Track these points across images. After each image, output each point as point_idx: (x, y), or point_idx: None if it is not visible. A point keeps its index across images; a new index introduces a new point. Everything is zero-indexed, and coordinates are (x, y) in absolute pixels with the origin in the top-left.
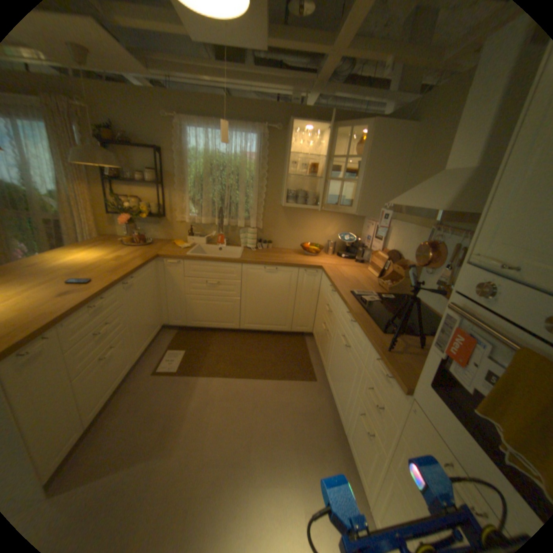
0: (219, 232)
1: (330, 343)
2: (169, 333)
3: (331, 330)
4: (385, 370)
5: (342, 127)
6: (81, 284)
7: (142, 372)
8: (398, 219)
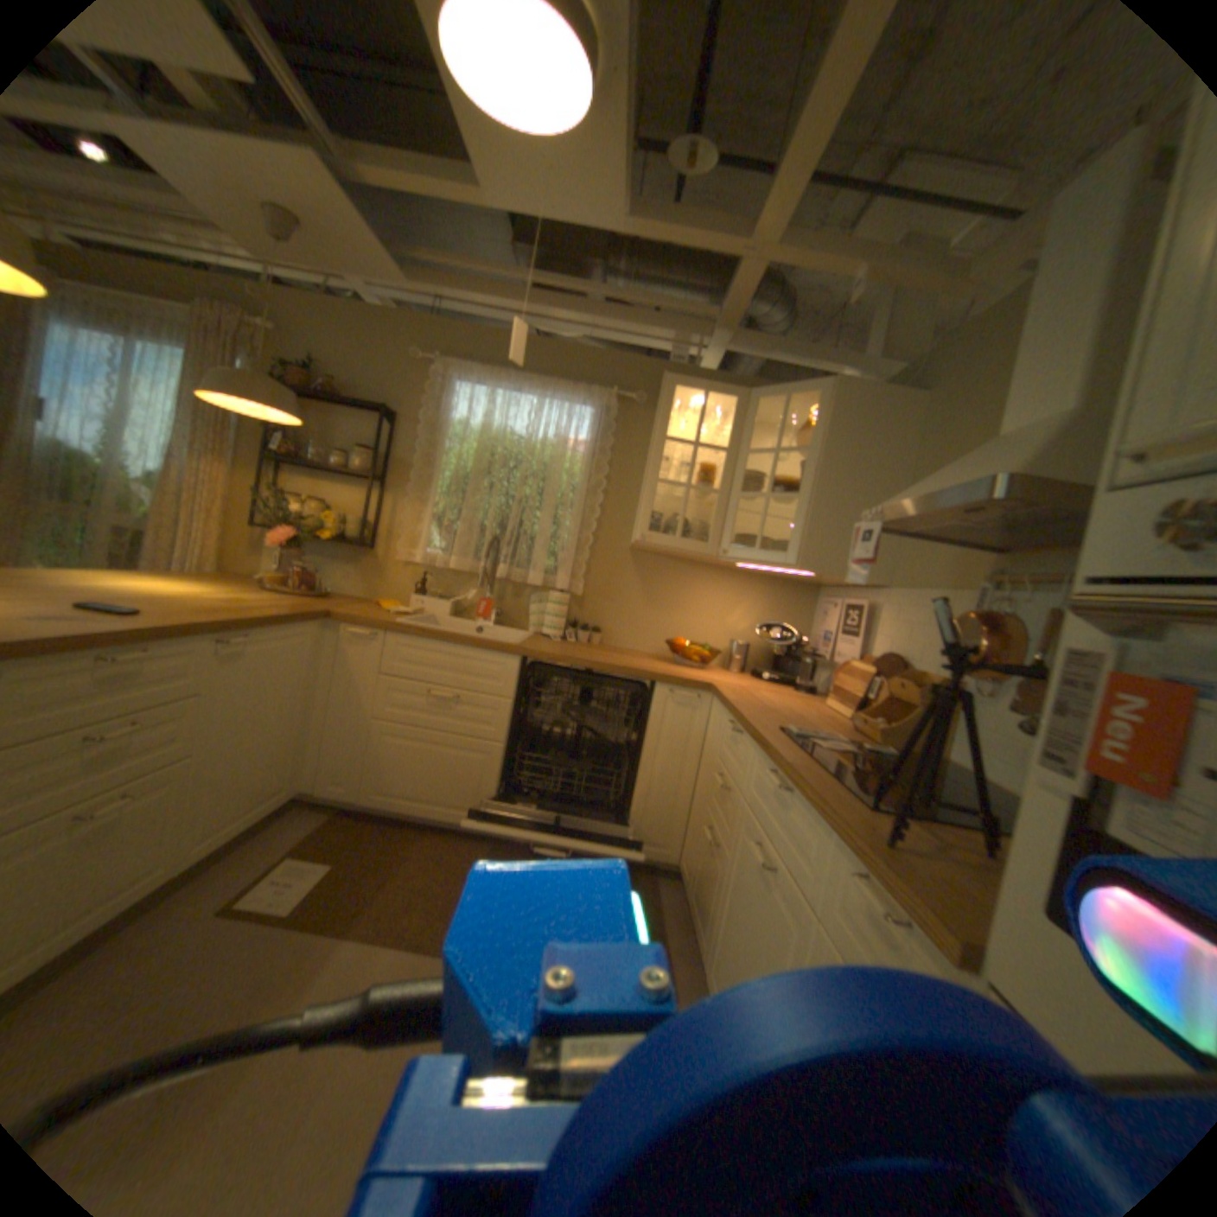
0: (486, 596)
1: (724, 879)
2: (308, 820)
3: (727, 841)
4: (882, 901)
5: (768, 402)
6: (116, 615)
7: (197, 905)
8: (896, 587)
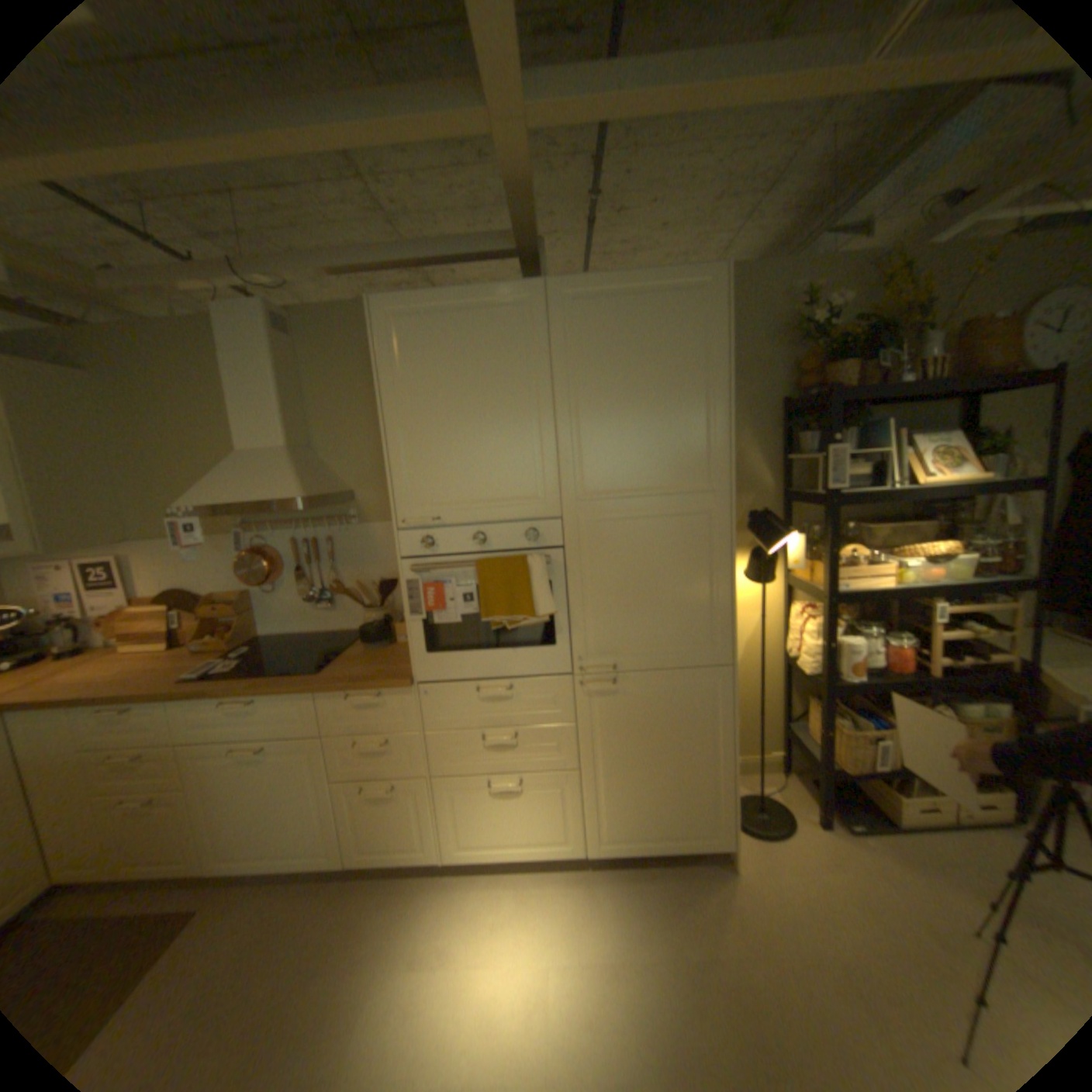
0: None
1: (183, 808)
2: None
3: (166, 787)
4: (364, 696)
5: None
6: None
7: None
8: (136, 539)
